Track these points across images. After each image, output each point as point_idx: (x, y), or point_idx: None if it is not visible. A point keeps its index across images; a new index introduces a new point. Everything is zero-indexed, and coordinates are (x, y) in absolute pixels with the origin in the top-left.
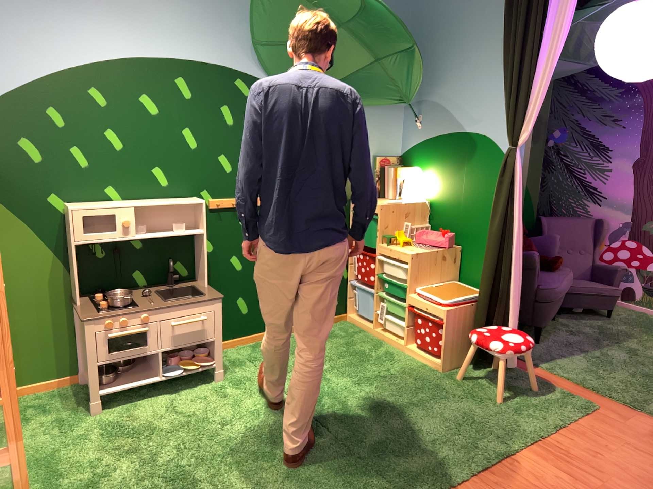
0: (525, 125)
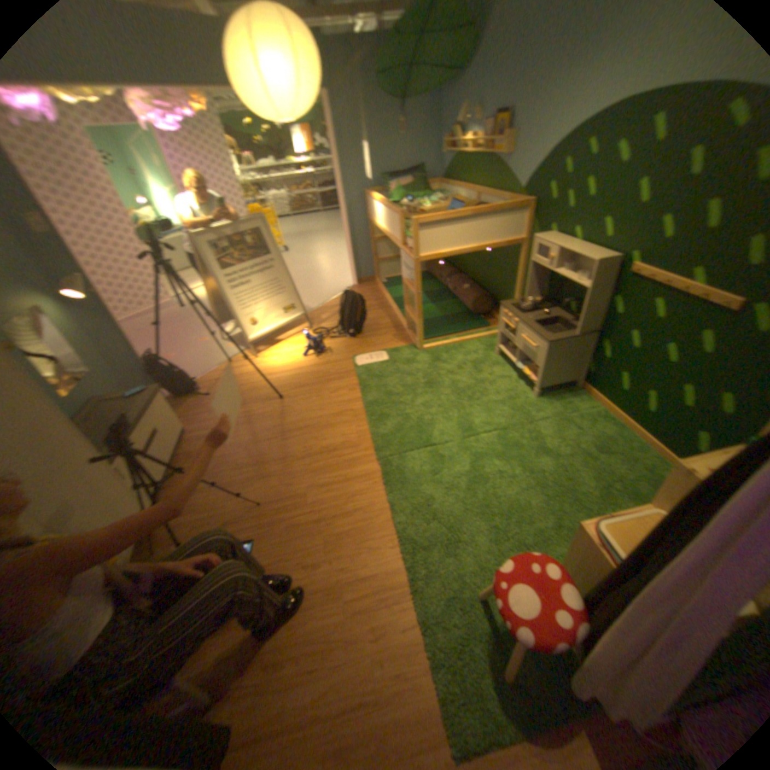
0: None
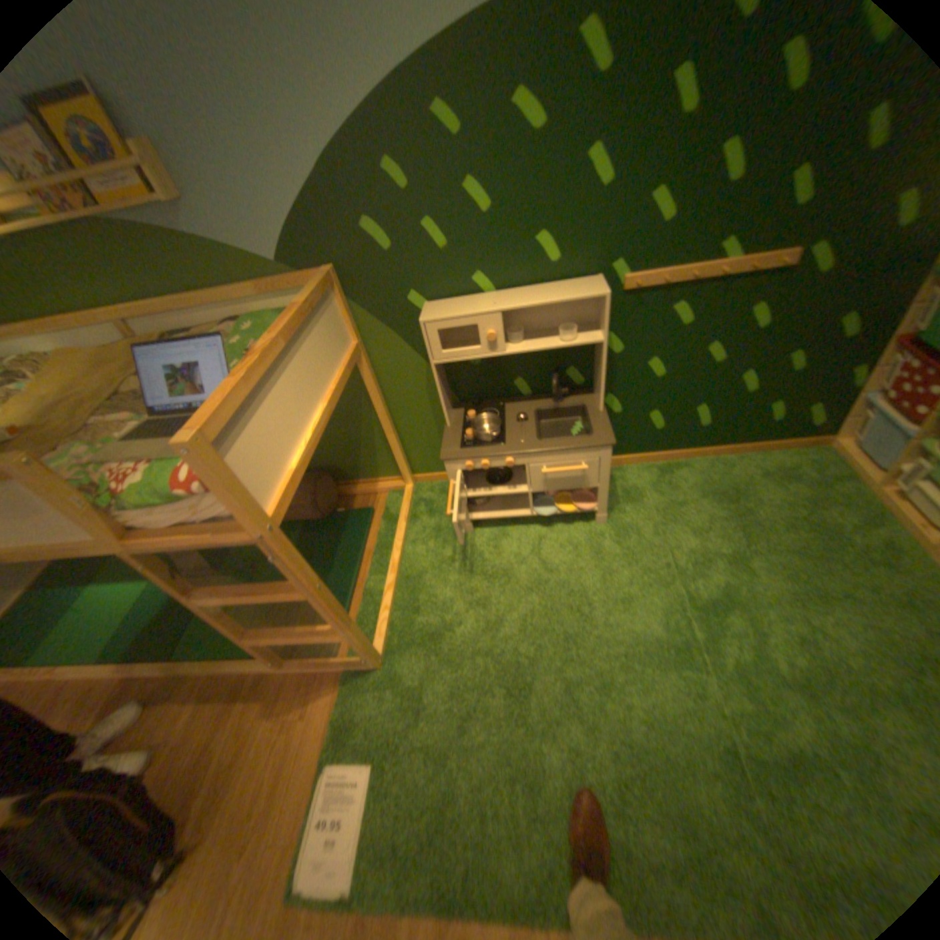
0: None
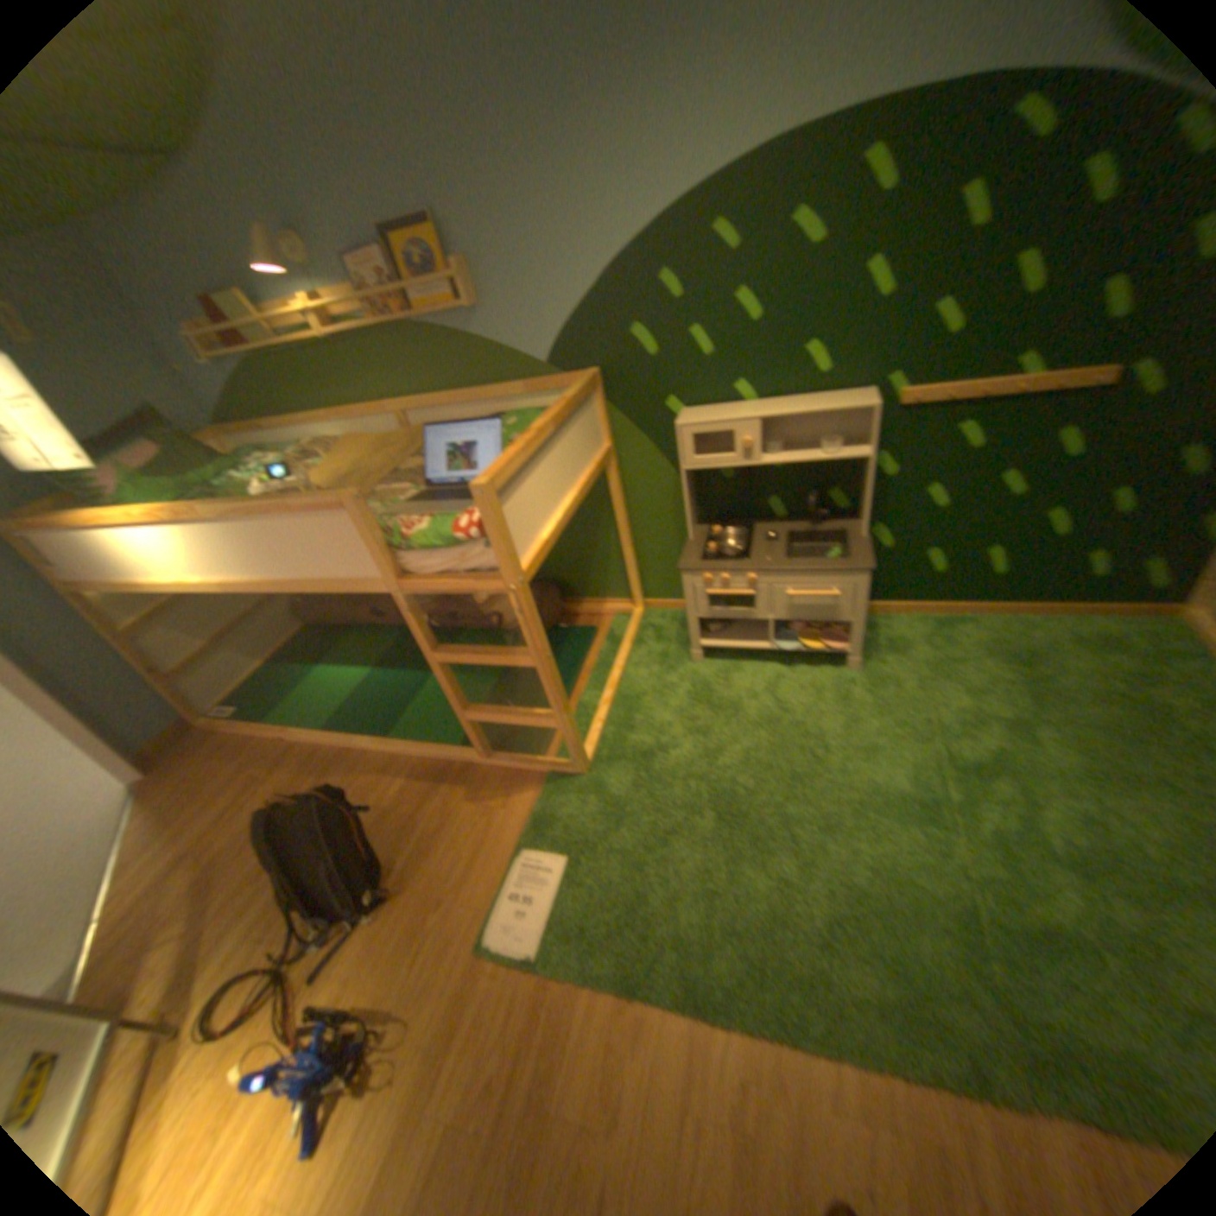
0: None
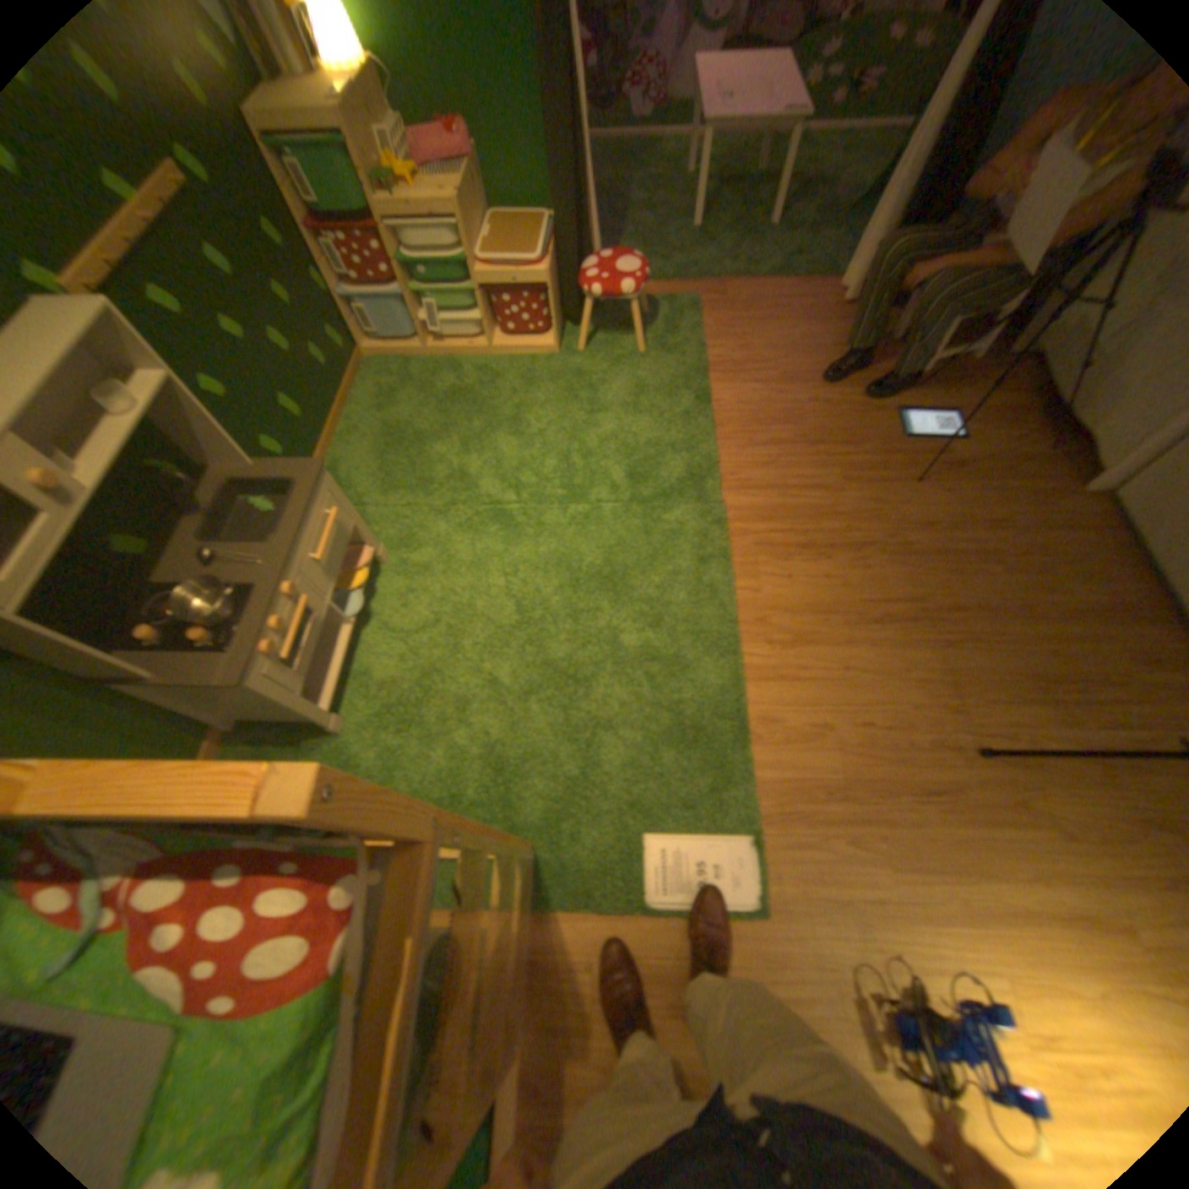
0: None
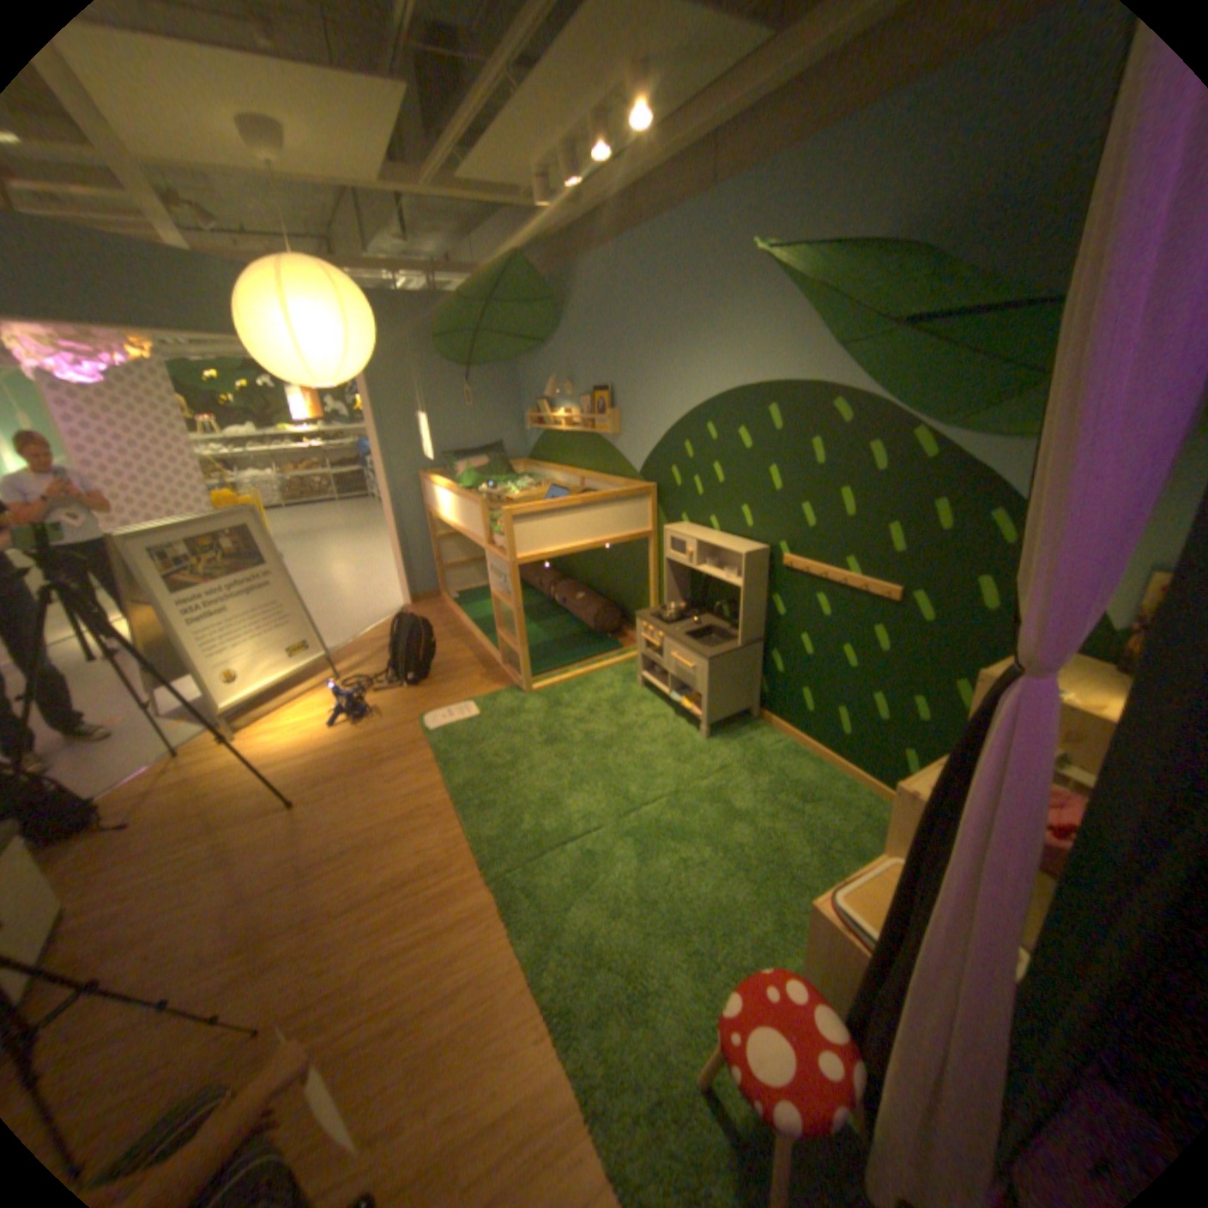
0: (1048, 600)
